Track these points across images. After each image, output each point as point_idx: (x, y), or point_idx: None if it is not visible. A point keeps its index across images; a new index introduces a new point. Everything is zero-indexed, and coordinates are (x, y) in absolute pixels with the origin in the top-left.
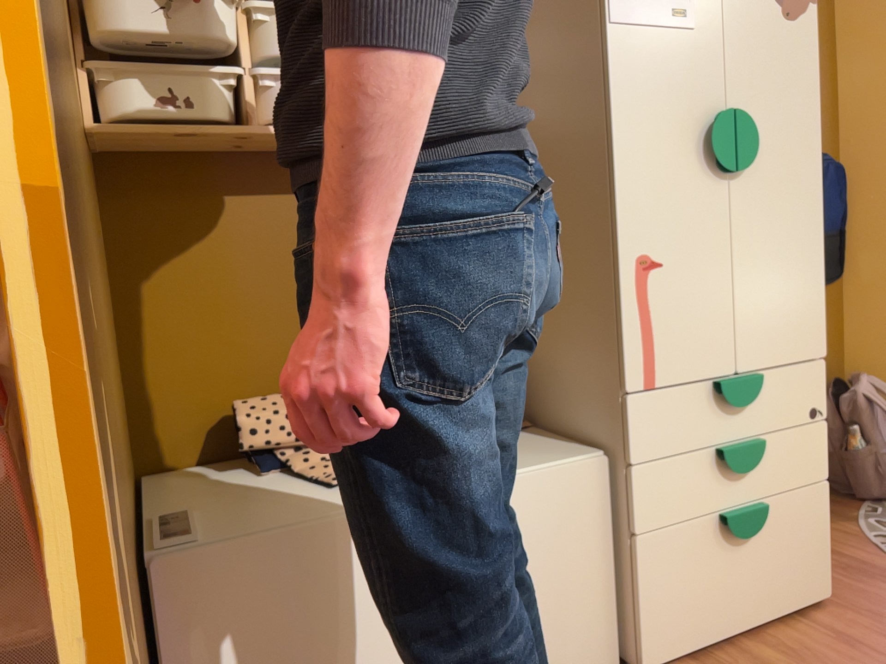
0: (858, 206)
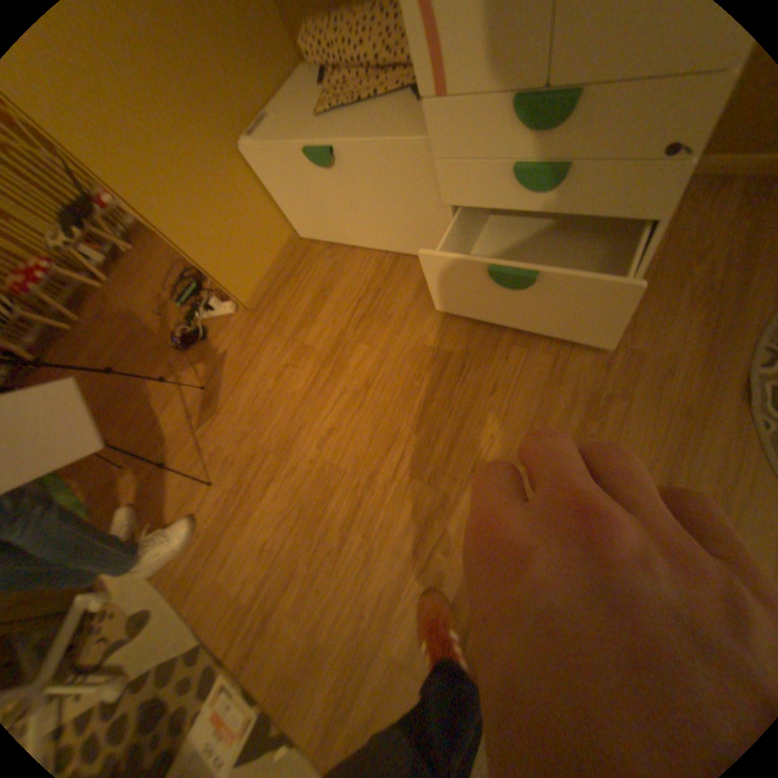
0: None
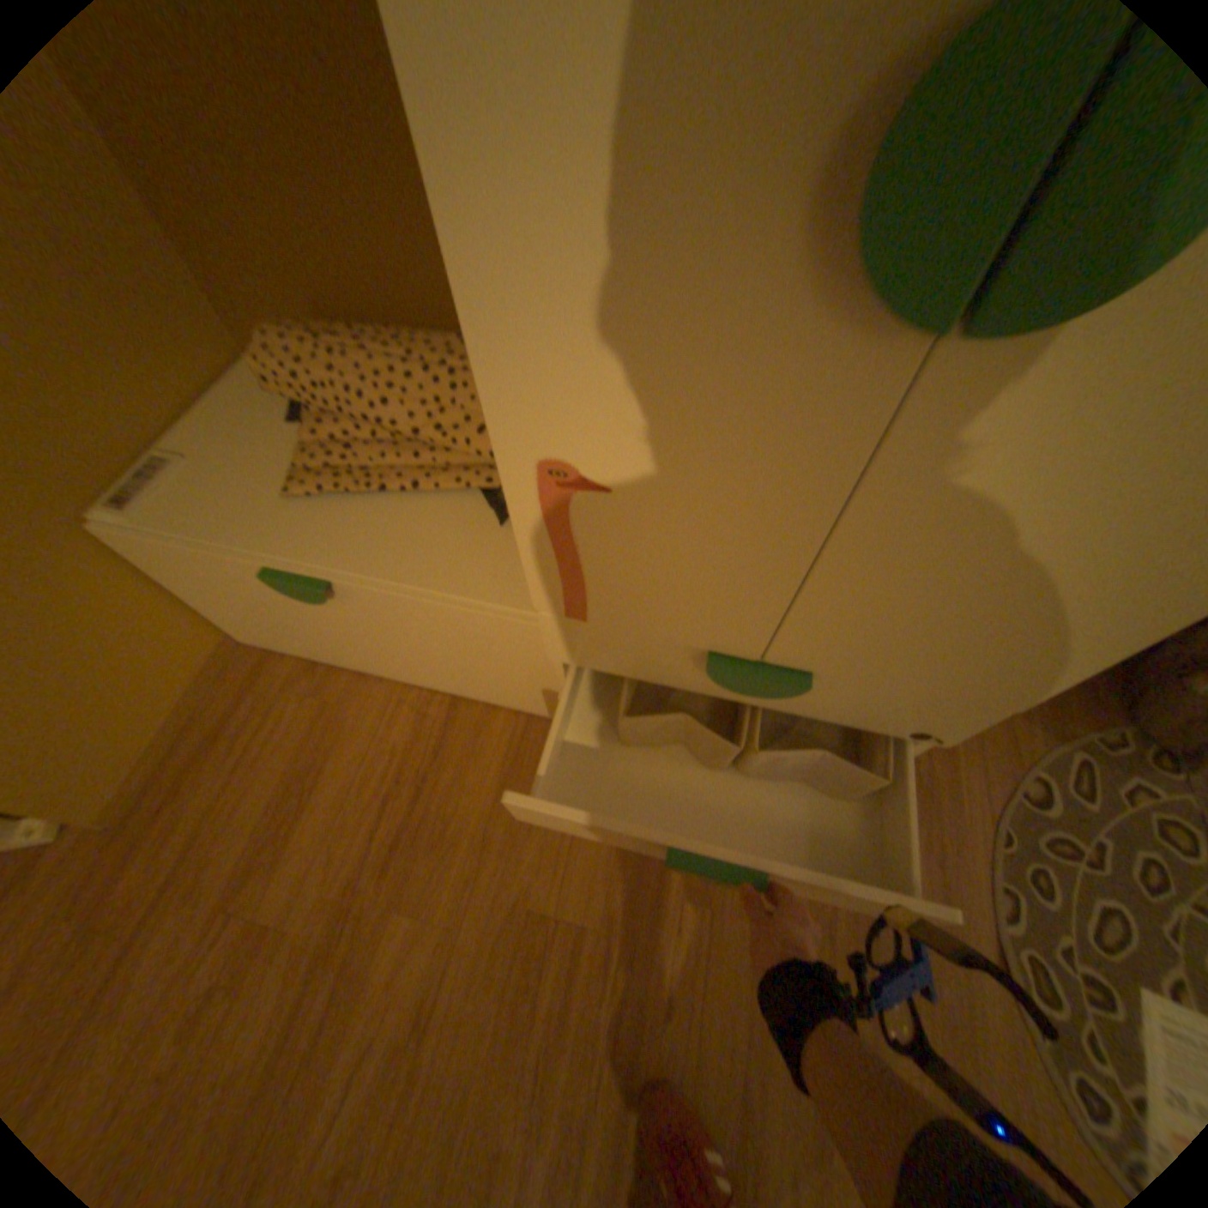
0: None
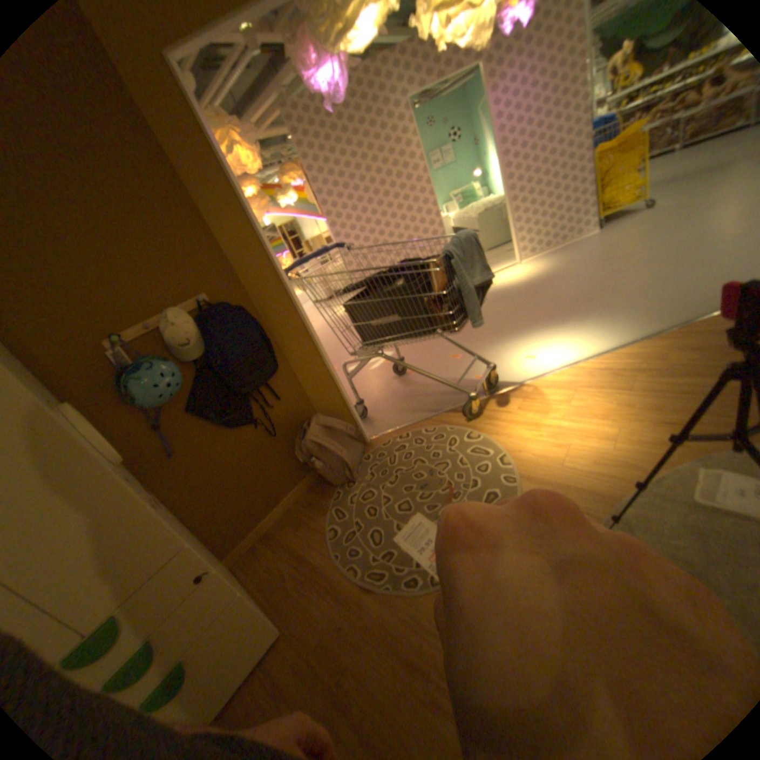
0: (273, 319)
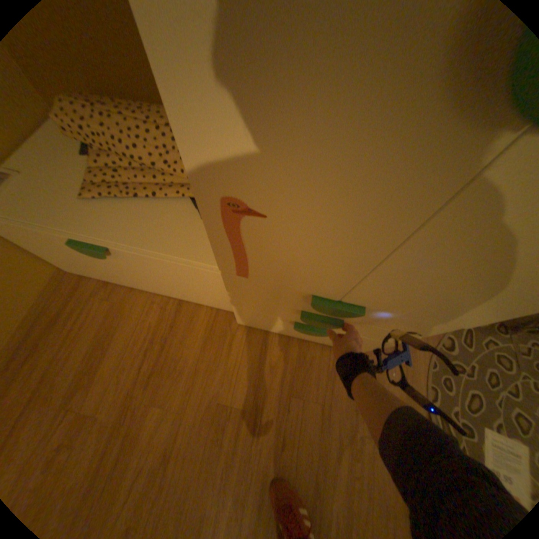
0: None
